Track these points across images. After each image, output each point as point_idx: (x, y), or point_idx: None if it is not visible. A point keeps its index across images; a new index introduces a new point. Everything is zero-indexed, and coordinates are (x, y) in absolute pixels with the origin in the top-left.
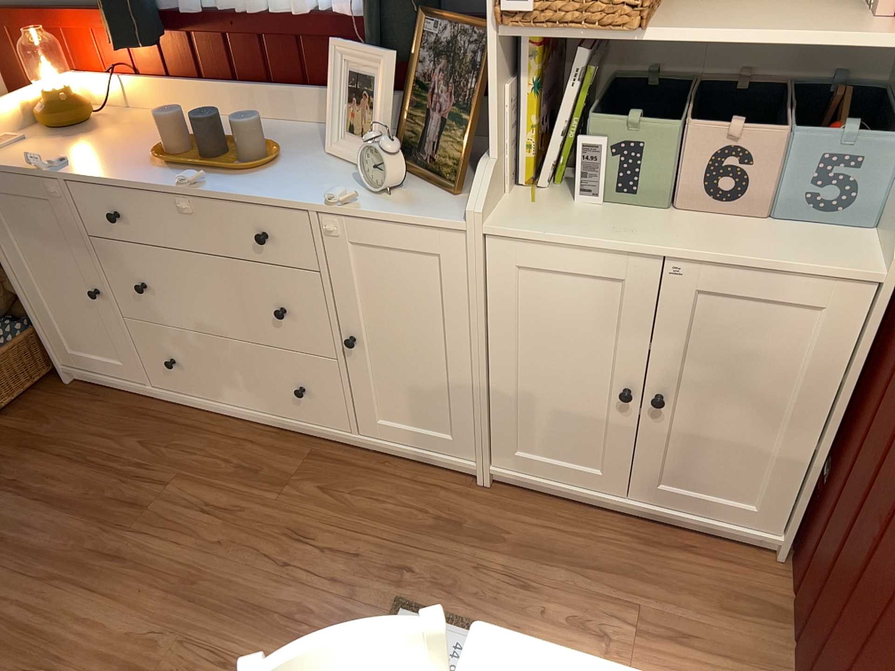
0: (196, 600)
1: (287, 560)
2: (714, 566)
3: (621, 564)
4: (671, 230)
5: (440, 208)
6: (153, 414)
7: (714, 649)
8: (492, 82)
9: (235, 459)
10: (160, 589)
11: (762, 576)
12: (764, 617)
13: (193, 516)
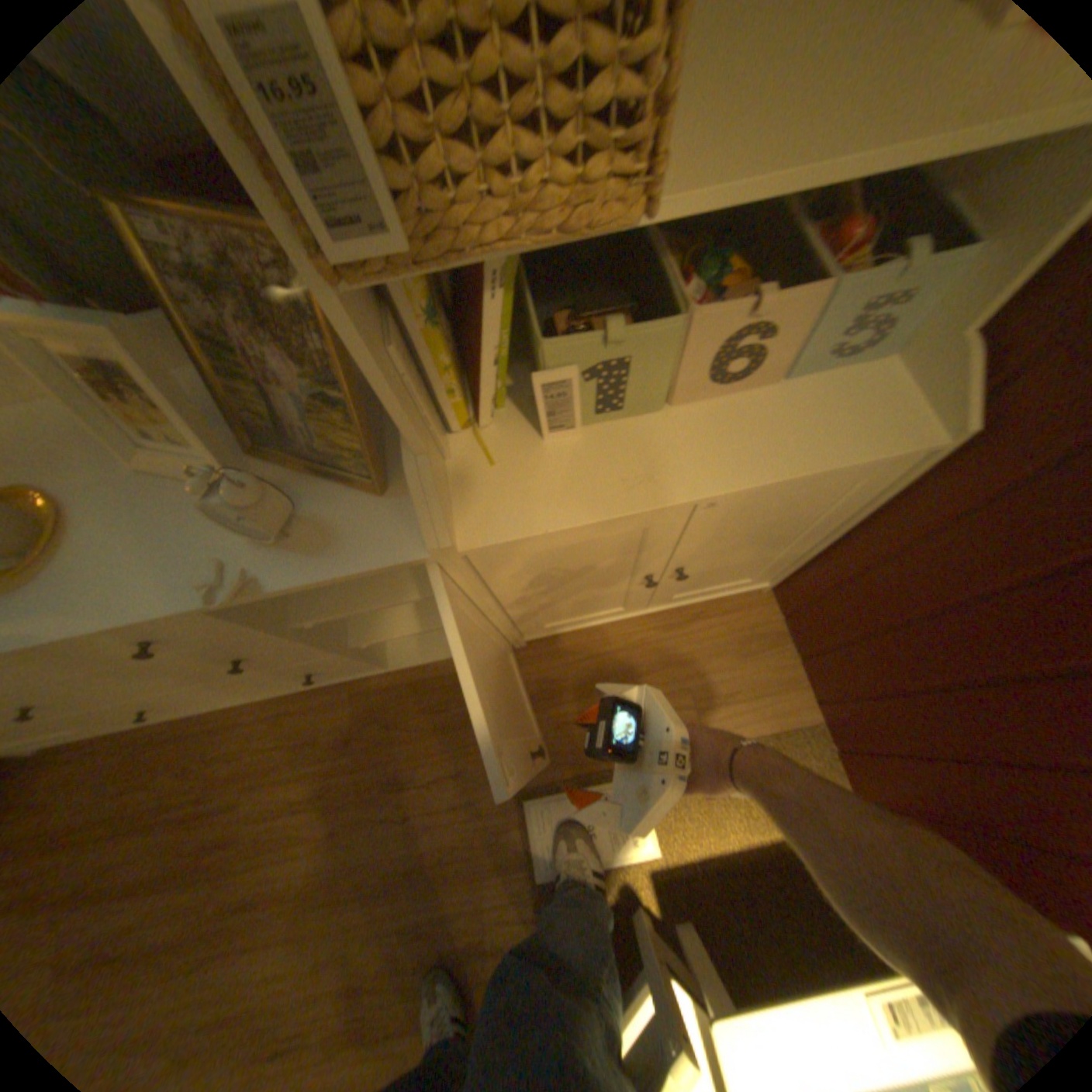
0: (348, 910)
1: (401, 822)
2: (726, 626)
3: (662, 664)
4: (690, 450)
5: (373, 533)
6: (155, 745)
7: (756, 701)
8: (364, 360)
9: (280, 749)
10: (307, 921)
11: (761, 617)
12: (776, 653)
13: (283, 833)
